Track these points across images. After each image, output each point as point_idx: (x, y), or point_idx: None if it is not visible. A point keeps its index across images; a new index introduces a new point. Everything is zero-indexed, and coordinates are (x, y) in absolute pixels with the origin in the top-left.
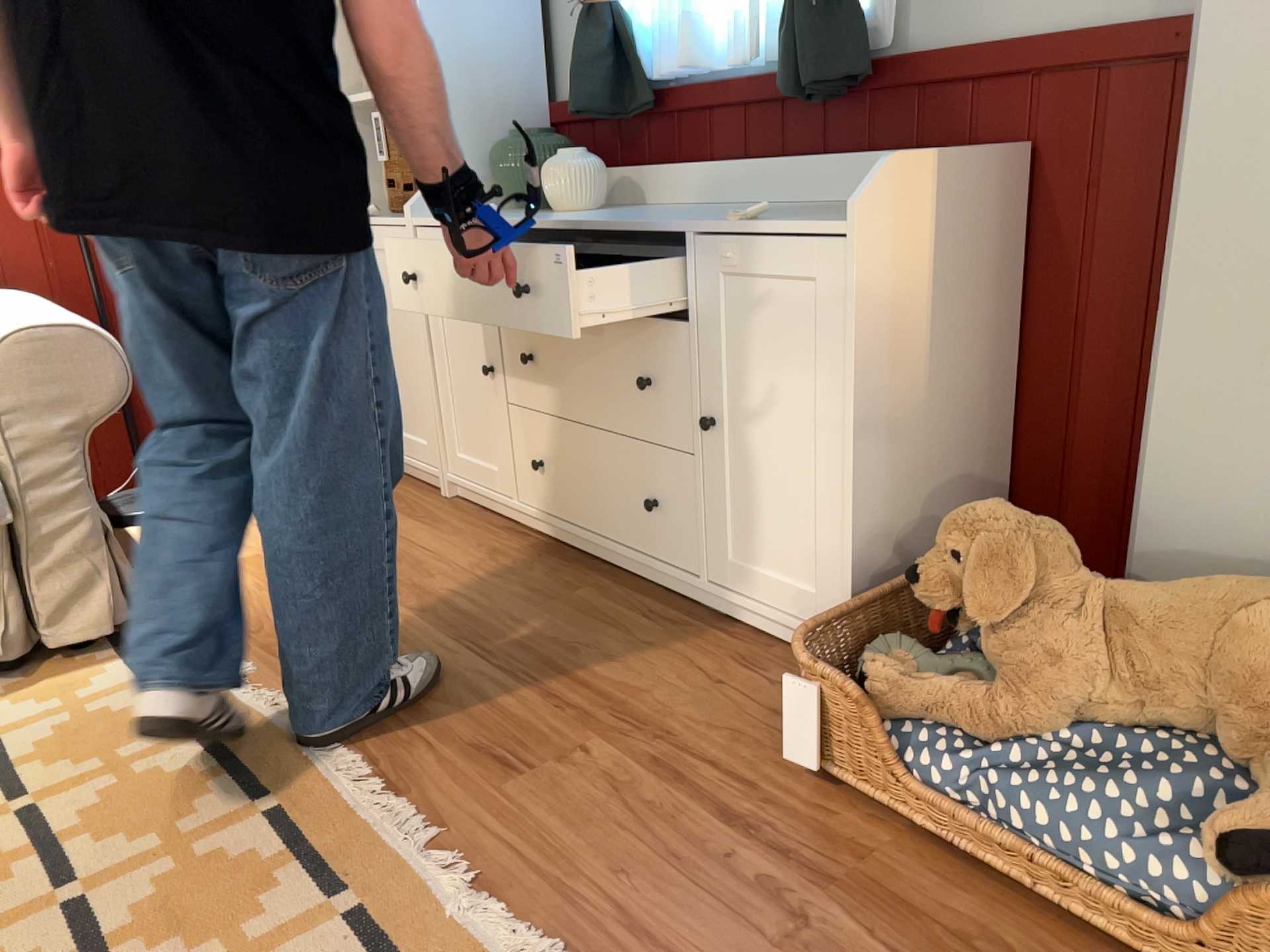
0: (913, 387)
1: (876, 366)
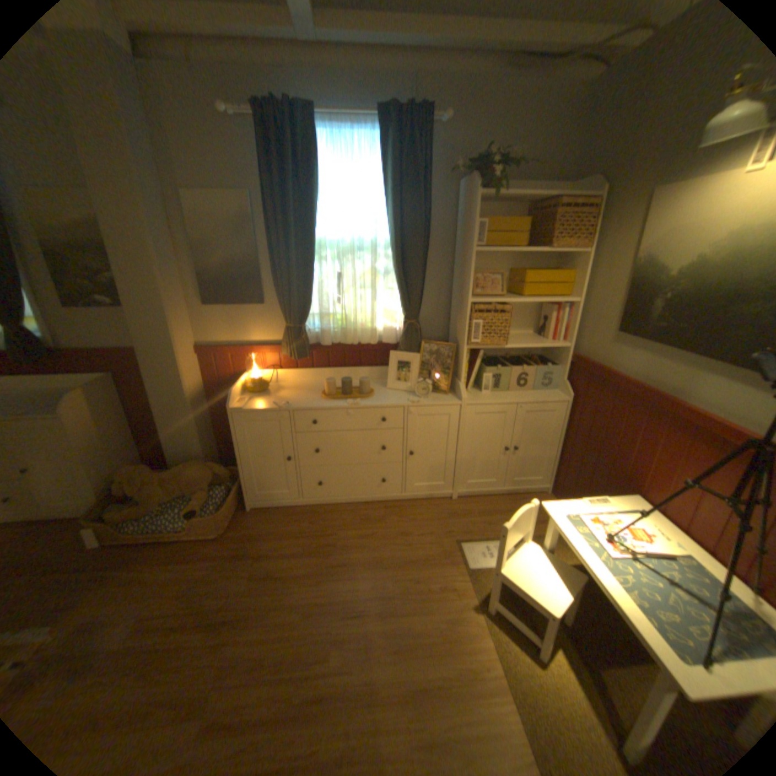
0: (96, 443)
1: (81, 445)
